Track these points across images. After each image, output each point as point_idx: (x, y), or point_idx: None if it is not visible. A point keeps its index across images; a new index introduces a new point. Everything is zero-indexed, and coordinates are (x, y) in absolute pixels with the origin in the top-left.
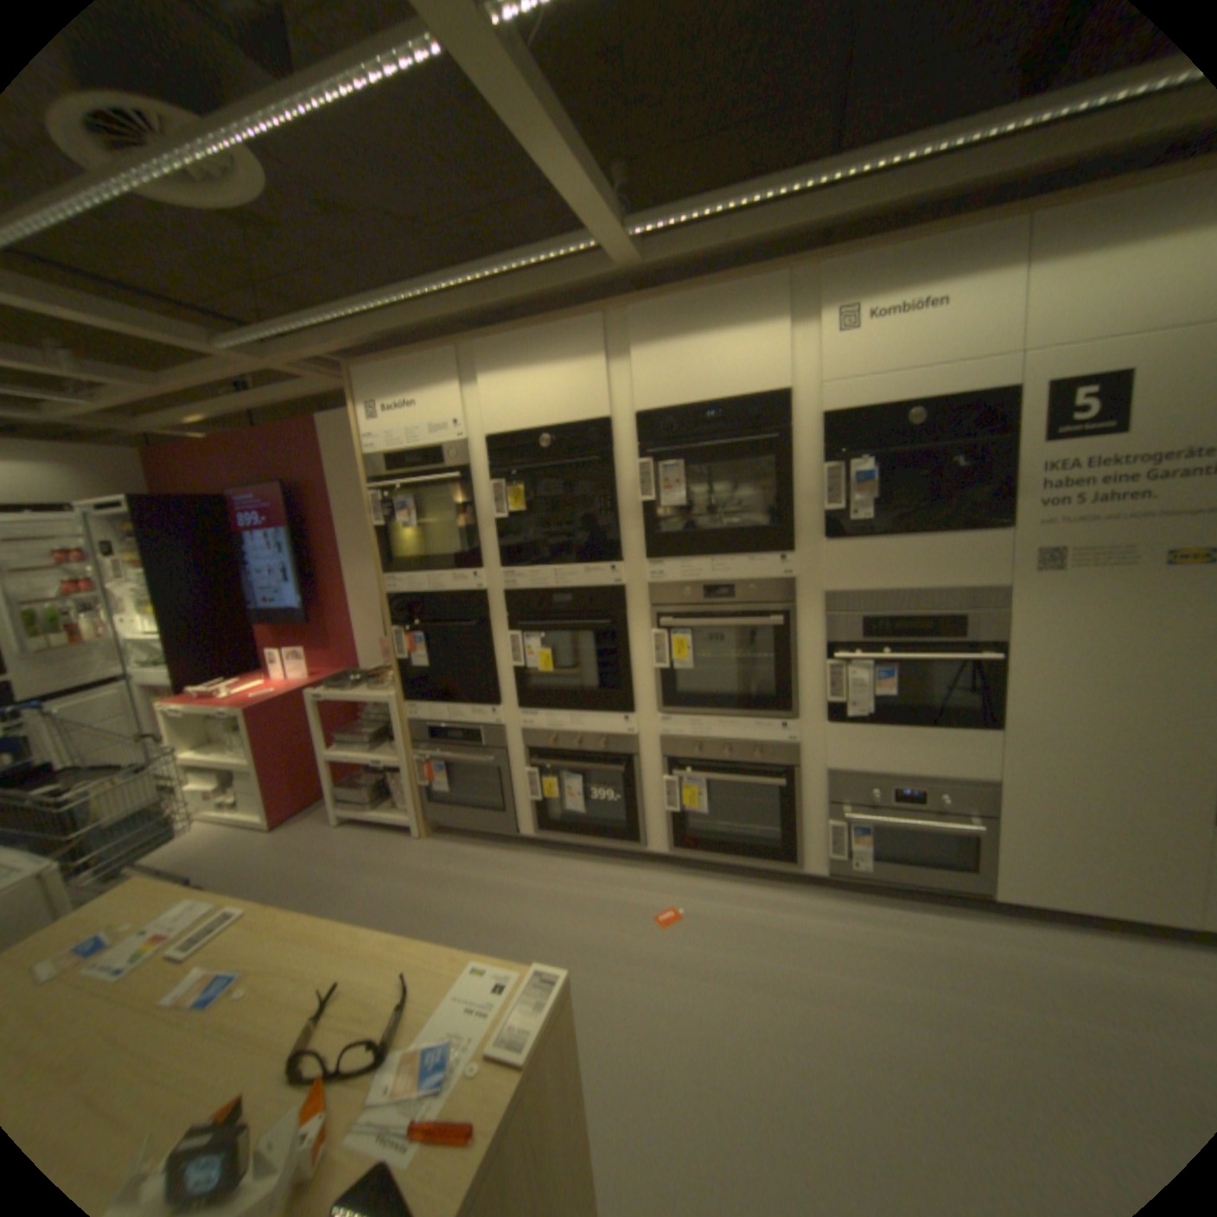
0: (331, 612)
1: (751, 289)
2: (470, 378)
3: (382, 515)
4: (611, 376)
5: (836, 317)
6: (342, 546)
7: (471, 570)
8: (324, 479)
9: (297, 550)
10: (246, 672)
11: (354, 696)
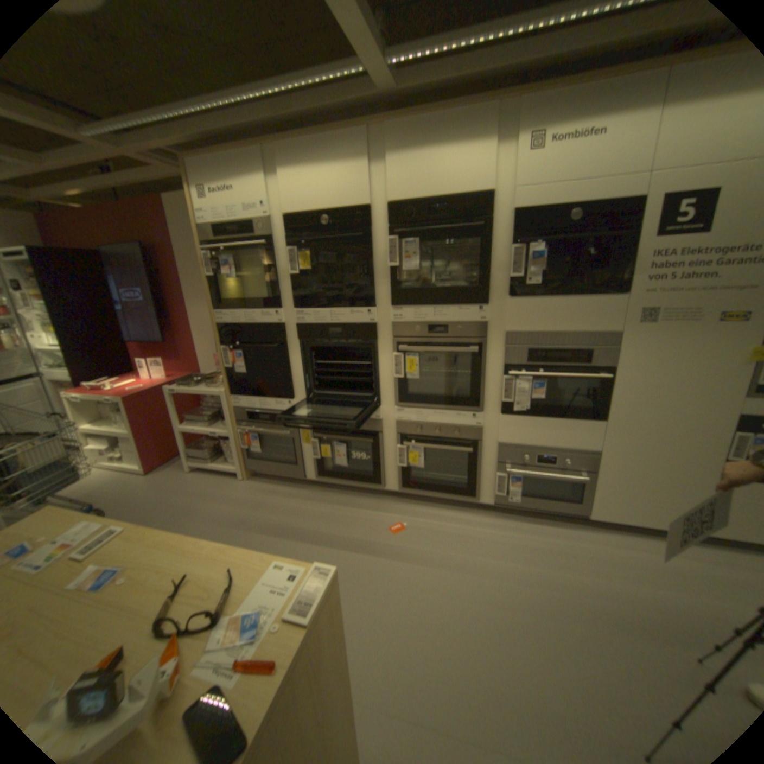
0: (179, 336)
1: (471, 114)
2: (271, 171)
3: (211, 269)
4: (371, 175)
5: (528, 140)
6: (185, 291)
7: (274, 310)
8: (170, 242)
9: (153, 292)
10: (123, 374)
11: (196, 391)
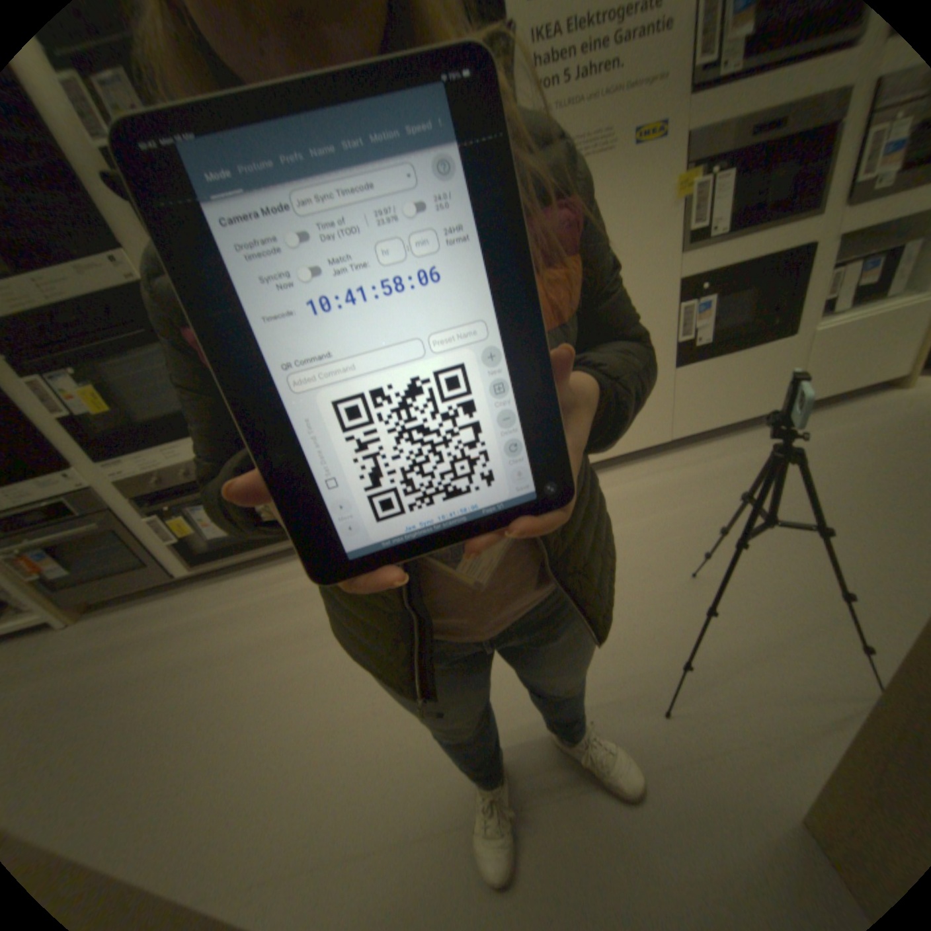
0: None
1: None
2: None
3: None
4: None
5: None
6: None
7: None
8: None
9: None
10: None
11: None
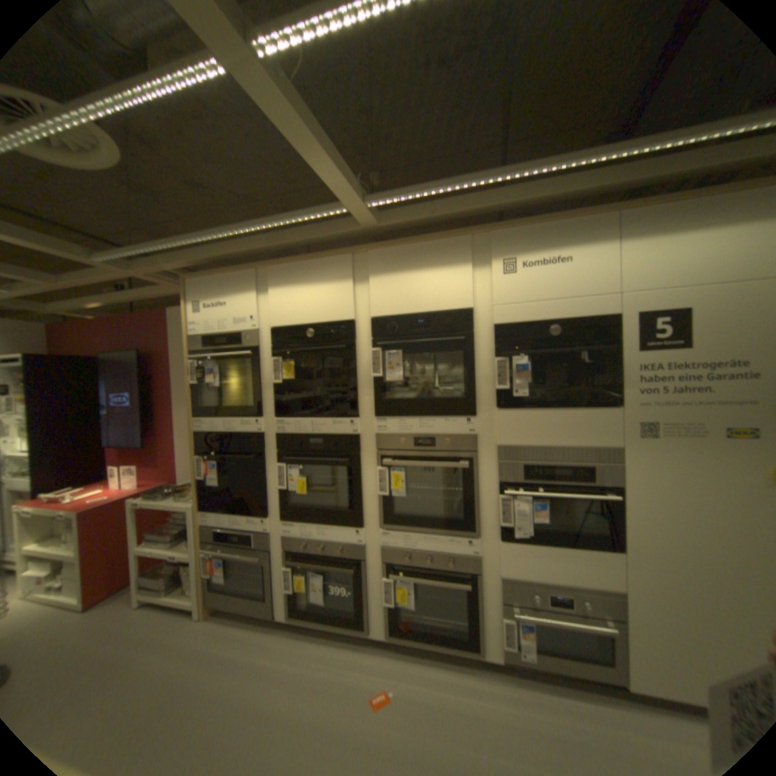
0: (160, 441)
1: (447, 245)
2: (263, 289)
3: (195, 376)
4: (356, 293)
5: (500, 265)
6: (174, 395)
7: (254, 418)
8: (167, 349)
9: (142, 396)
10: (92, 481)
11: (161, 505)
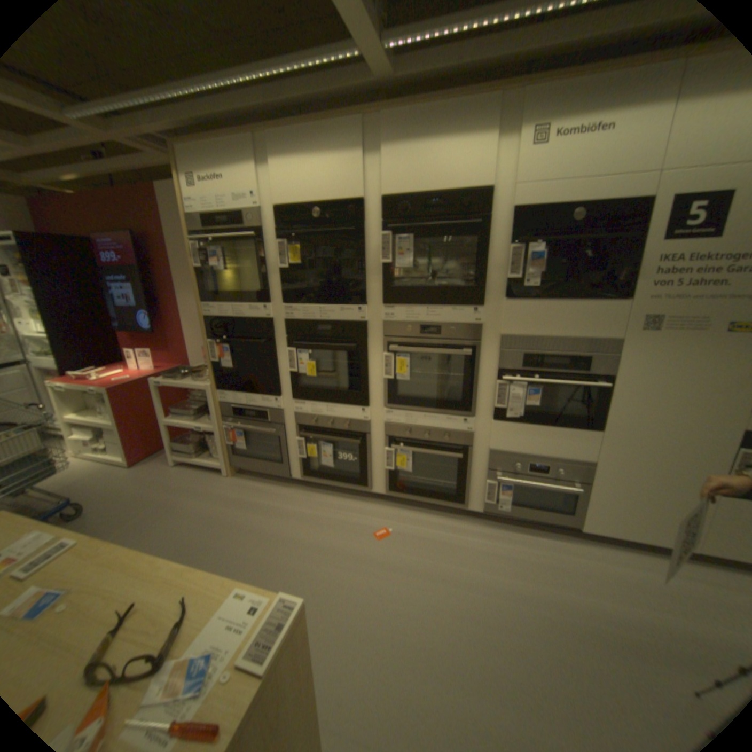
0: (169, 326)
1: (472, 104)
2: (262, 159)
3: (199, 259)
4: (365, 166)
5: (532, 133)
6: (175, 281)
7: (262, 304)
8: (161, 231)
9: (144, 281)
10: (111, 363)
11: (182, 384)
